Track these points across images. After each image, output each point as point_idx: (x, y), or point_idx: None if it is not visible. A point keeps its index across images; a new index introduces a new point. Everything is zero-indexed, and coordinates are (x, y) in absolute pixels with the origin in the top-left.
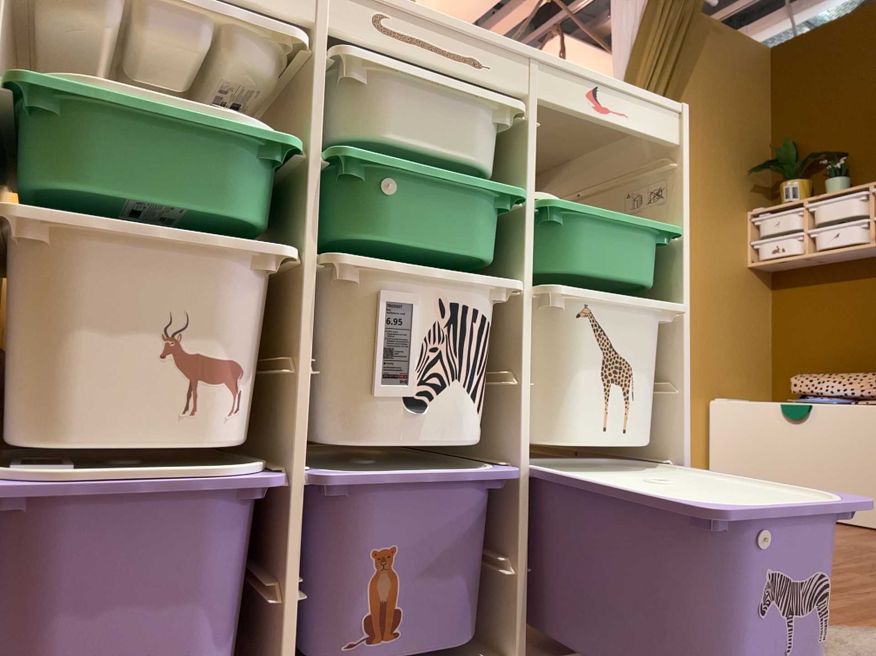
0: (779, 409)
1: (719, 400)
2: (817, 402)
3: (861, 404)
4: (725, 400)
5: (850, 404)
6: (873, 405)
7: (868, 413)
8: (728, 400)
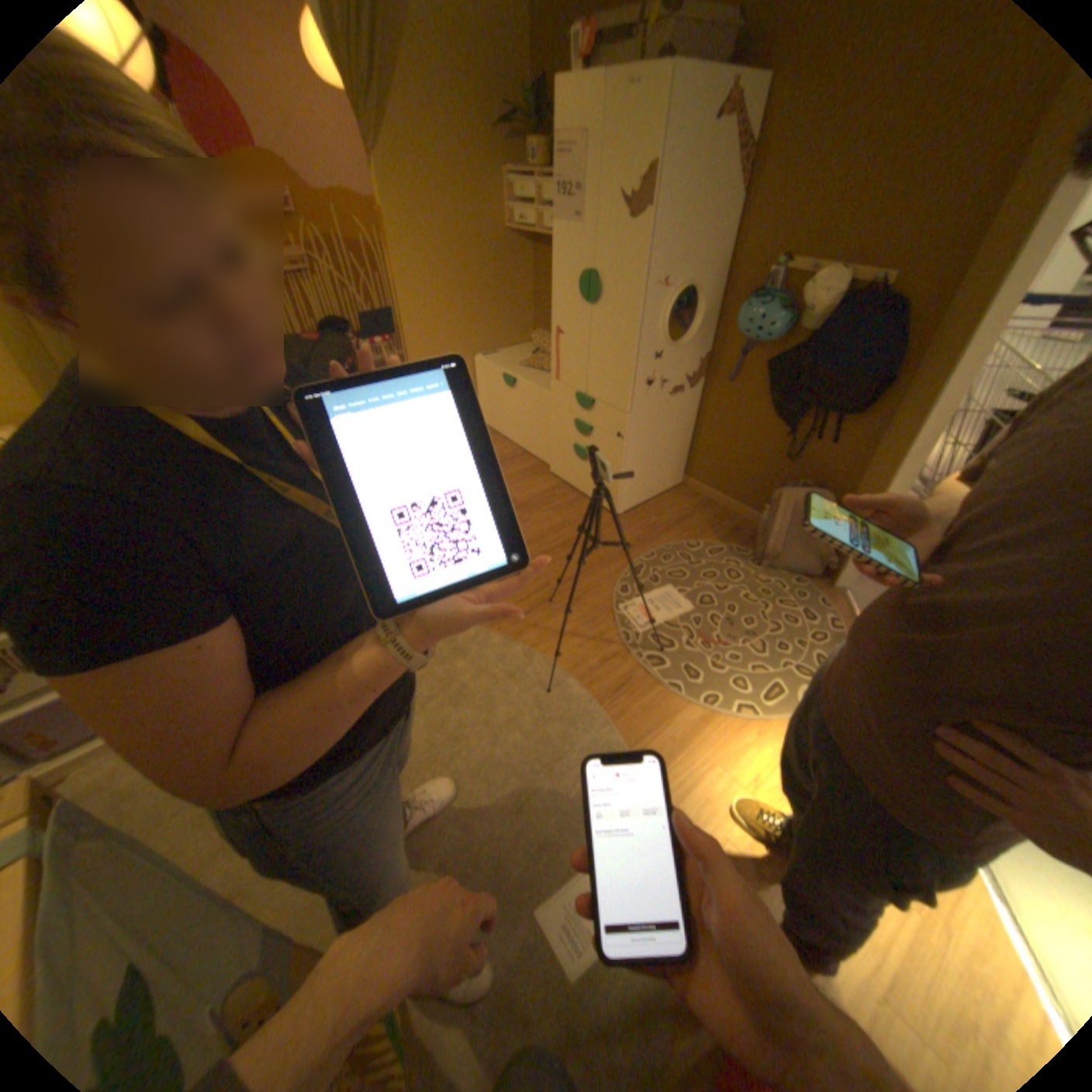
0: (503, 382)
1: (482, 359)
2: (527, 378)
3: (542, 389)
4: (493, 354)
5: (538, 386)
6: (546, 392)
7: (541, 398)
8: (486, 362)
